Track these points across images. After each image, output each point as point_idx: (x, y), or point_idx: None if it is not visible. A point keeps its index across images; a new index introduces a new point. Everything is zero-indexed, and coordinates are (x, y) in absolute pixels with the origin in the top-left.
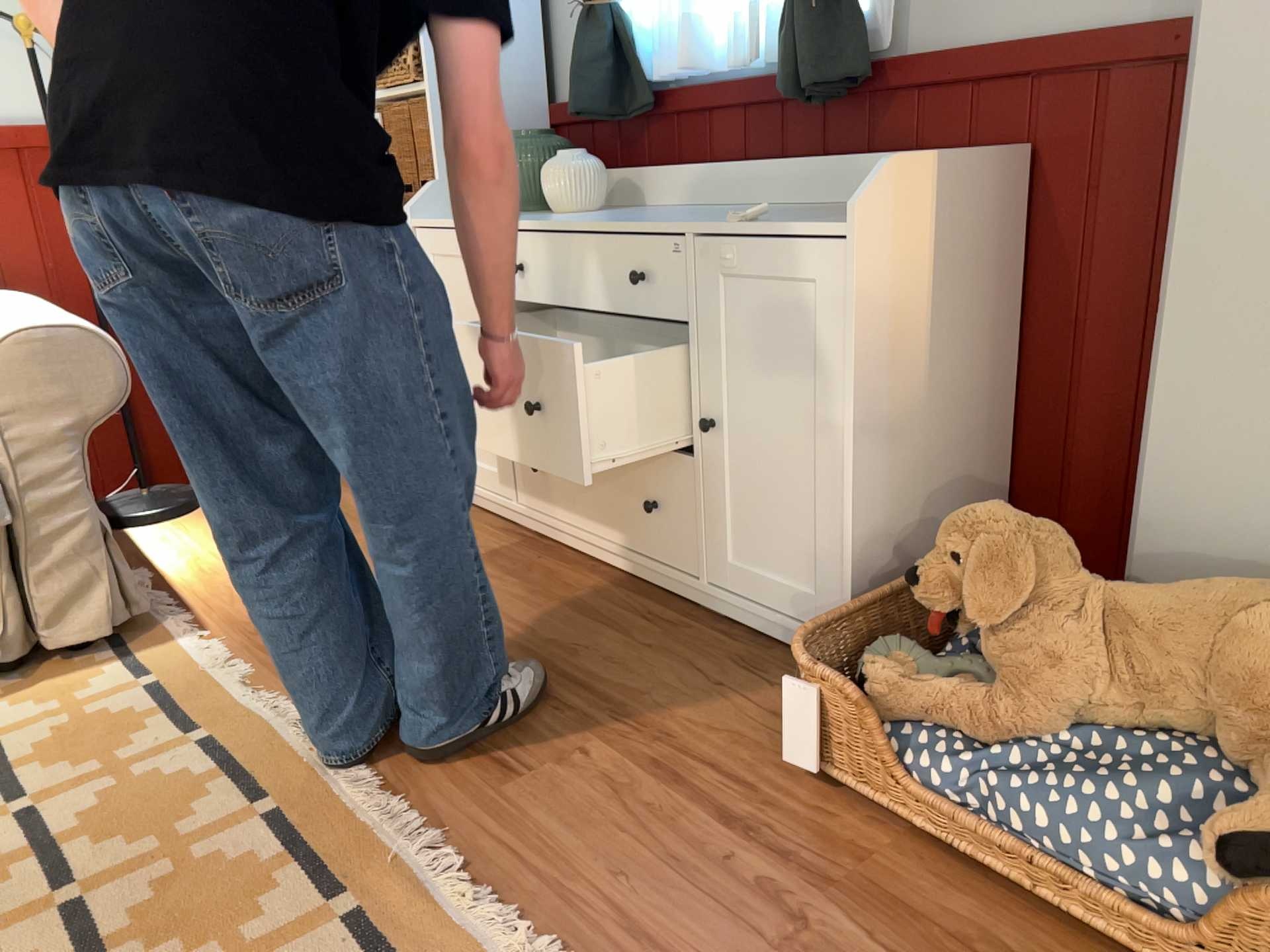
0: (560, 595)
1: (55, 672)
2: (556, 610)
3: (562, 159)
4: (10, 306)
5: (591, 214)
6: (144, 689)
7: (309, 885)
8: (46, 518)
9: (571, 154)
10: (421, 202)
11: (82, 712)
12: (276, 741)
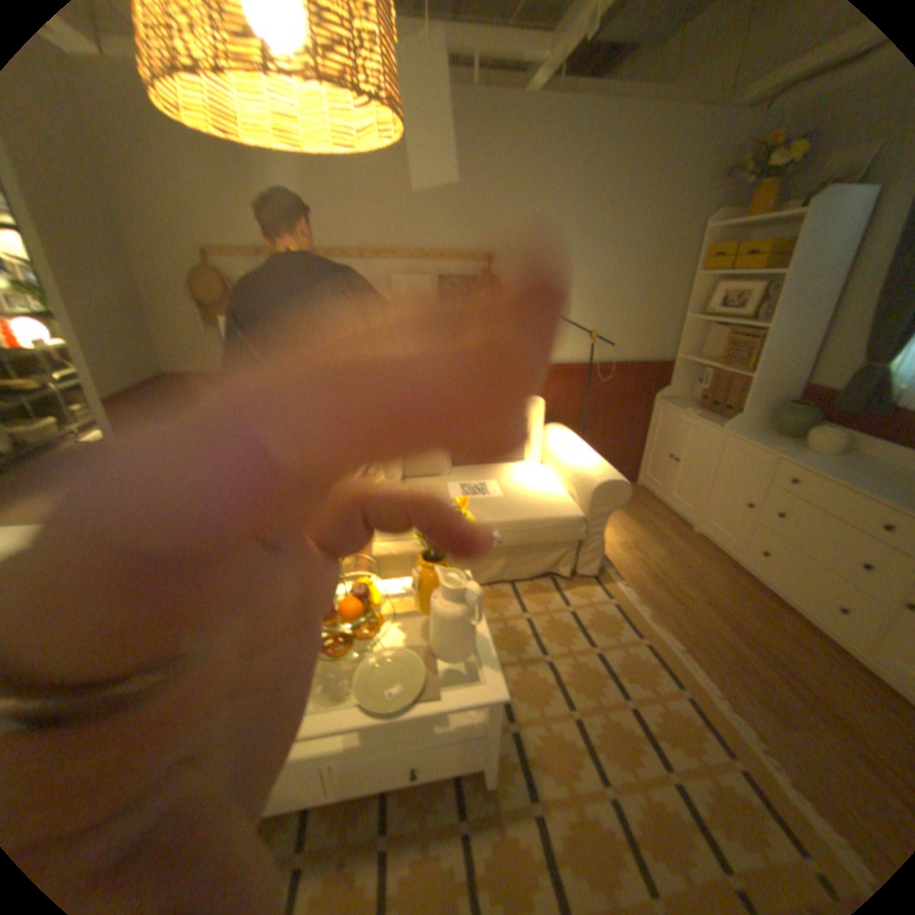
0: (774, 621)
1: (577, 583)
2: (775, 630)
3: (828, 431)
4: (575, 445)
5: (838, 461)
6: (613, 606)
7: (719, 747)
8: (590, 537)
9: (830, 426)
10: (734, 423)
11: (596, 609)
12: (676, 660)
